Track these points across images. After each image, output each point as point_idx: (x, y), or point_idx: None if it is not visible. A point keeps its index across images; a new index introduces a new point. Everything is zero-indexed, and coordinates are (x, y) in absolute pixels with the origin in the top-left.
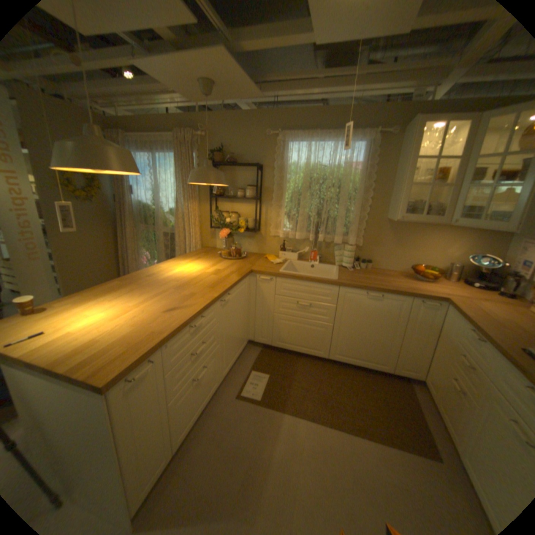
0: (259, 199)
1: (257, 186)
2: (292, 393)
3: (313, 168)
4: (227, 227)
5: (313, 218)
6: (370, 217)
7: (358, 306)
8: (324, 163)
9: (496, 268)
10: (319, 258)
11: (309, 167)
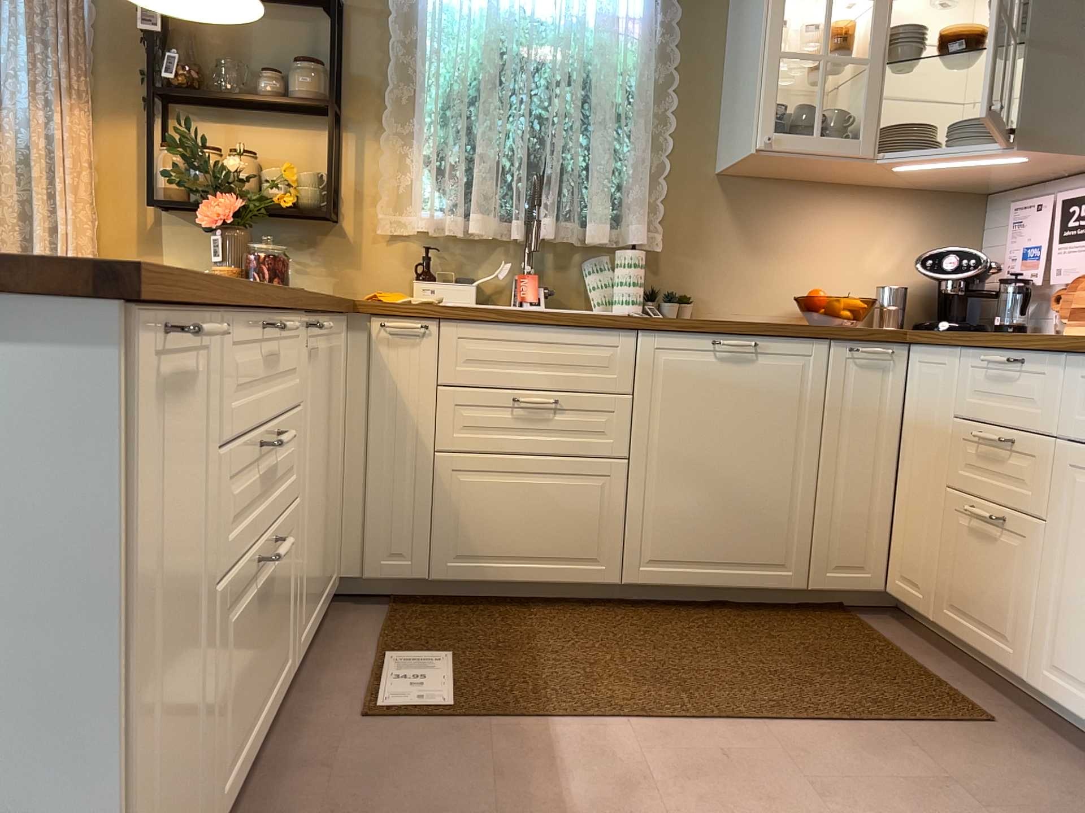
0: (339, 111)
1: (336, 63)
2: (546, 677)
3: (509, 24)
4: (231, 188)
5: (522, 170)
6: (675, 171)
7: (695, 387)
8: (539, 13)
9: (975, 279)
10: (544, 297)
11: (499, 21)
